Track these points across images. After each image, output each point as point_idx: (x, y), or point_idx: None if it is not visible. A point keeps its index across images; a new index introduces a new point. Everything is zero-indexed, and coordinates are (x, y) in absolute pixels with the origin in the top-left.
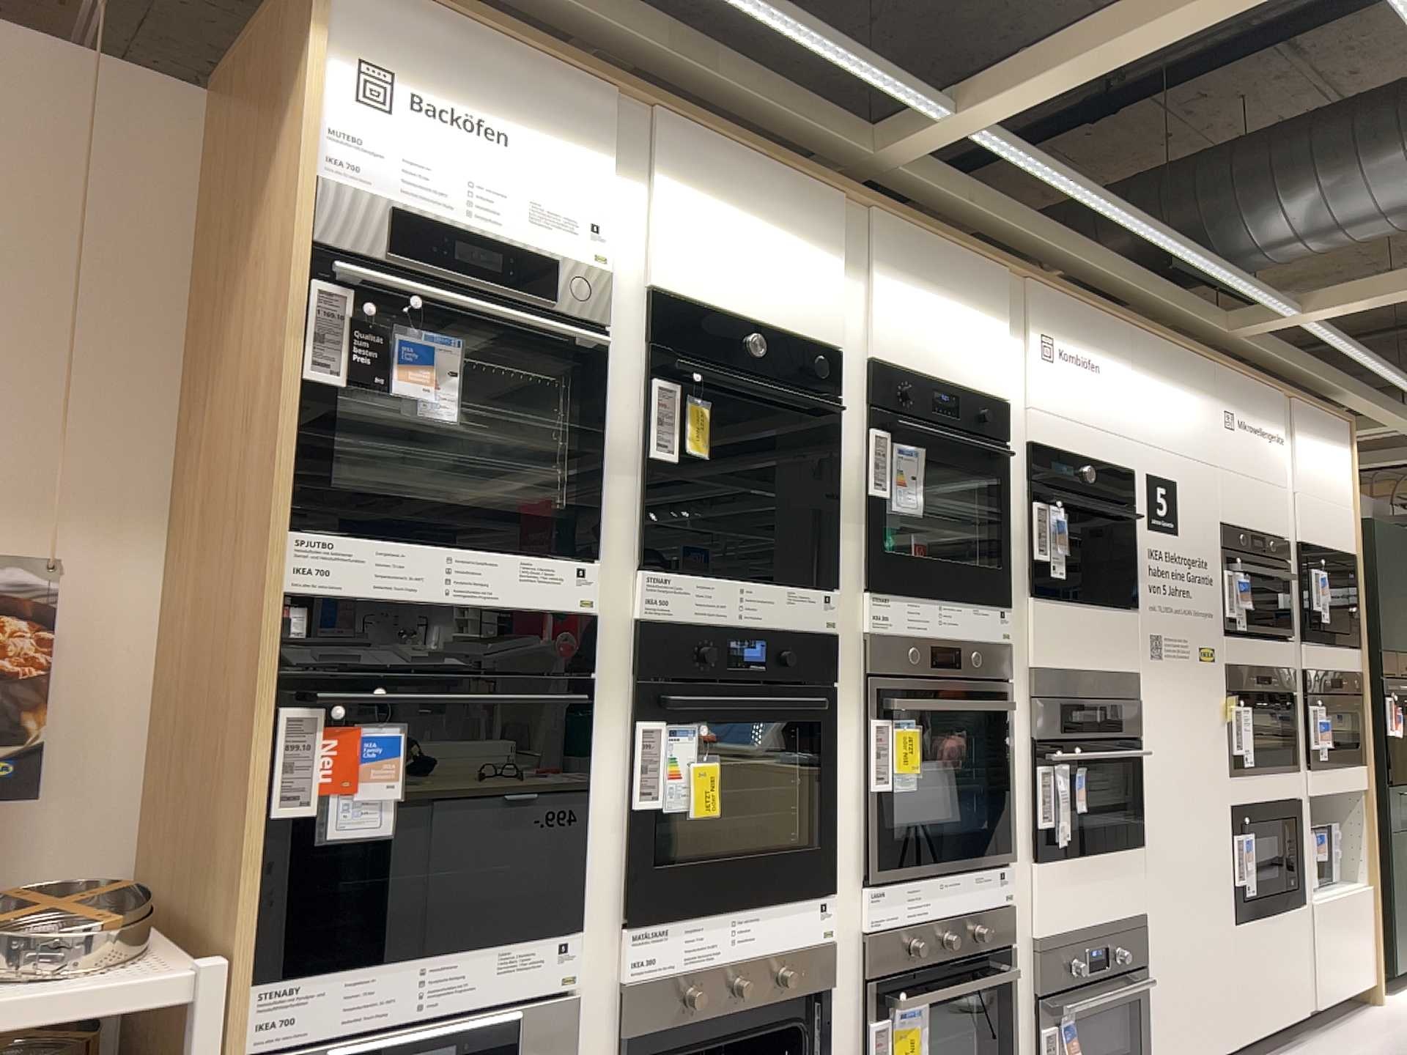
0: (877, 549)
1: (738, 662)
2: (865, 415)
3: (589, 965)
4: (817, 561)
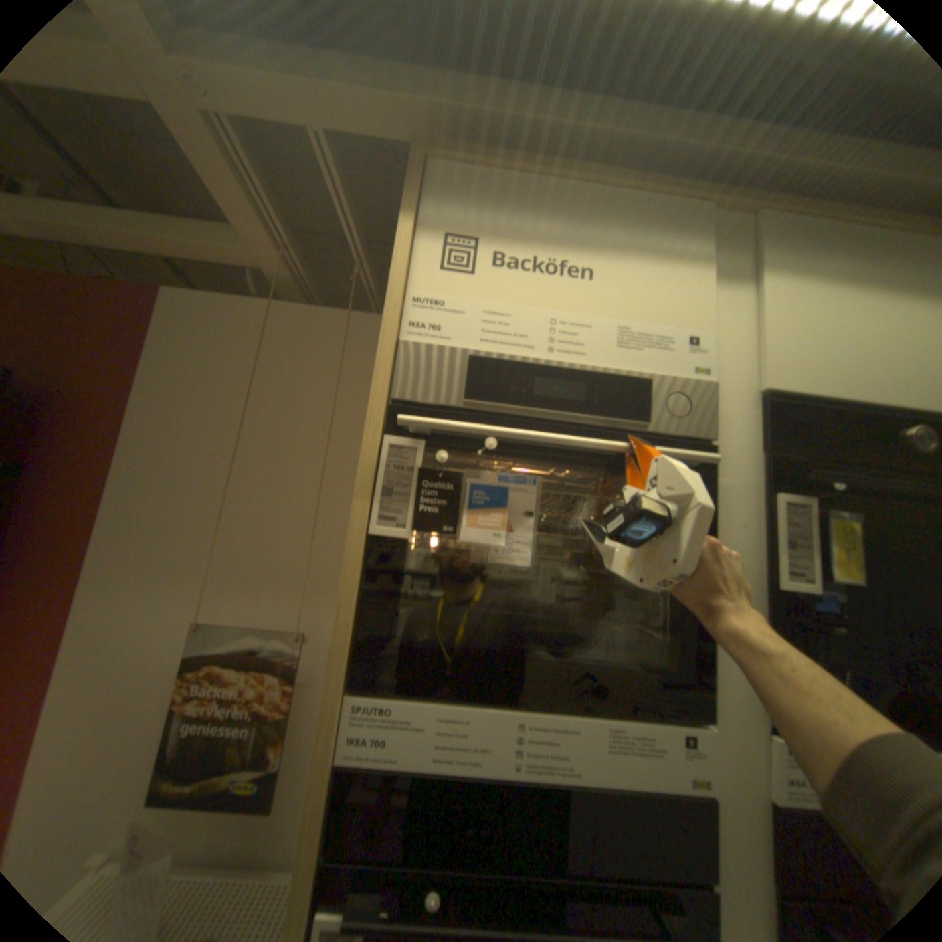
0: None
1: None
2: None
3: None
4: None
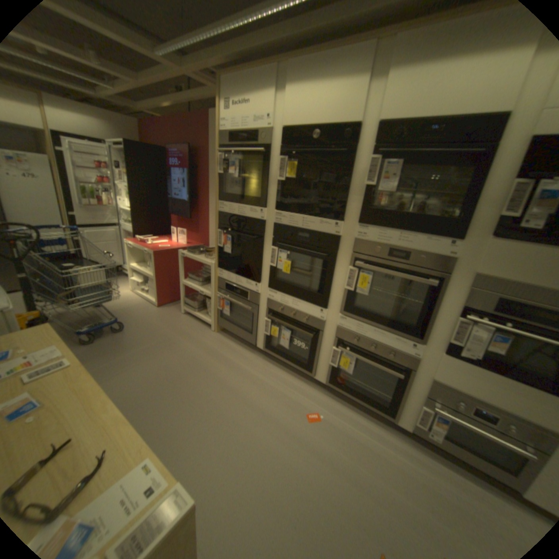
0: (372, 207)
1: (300, 240)
2: (371, 147)
3: (261, 294)
4: (338, 211)
